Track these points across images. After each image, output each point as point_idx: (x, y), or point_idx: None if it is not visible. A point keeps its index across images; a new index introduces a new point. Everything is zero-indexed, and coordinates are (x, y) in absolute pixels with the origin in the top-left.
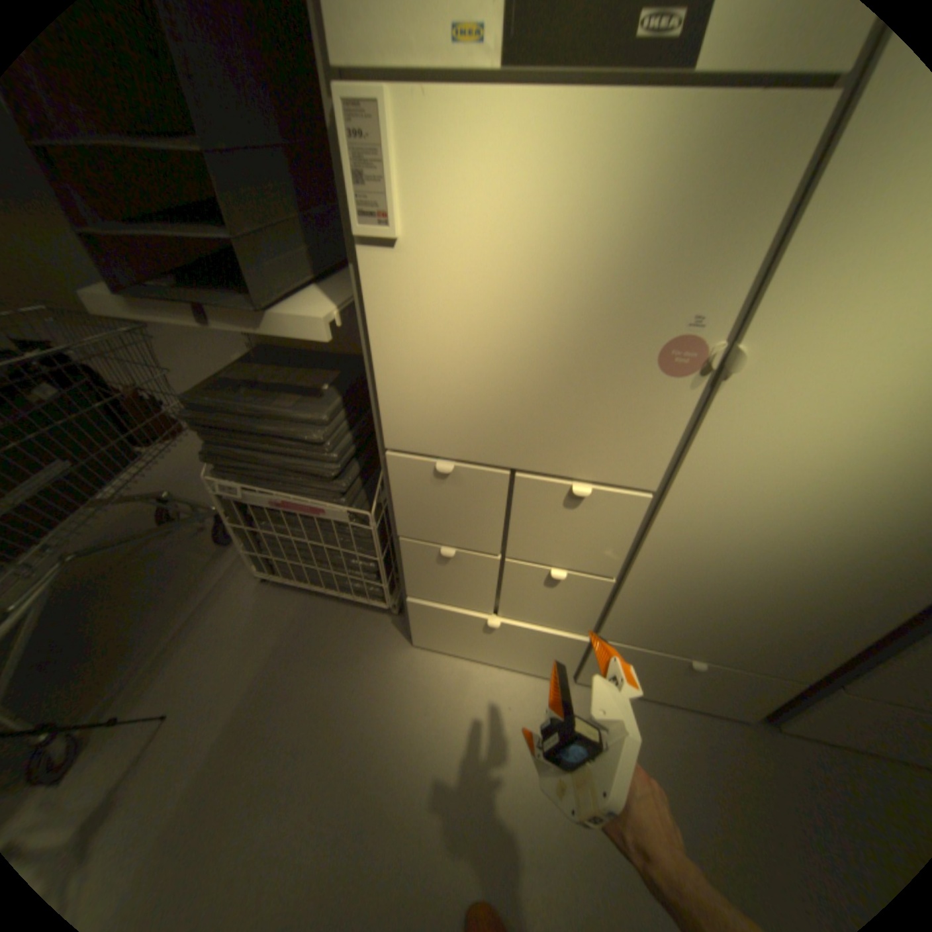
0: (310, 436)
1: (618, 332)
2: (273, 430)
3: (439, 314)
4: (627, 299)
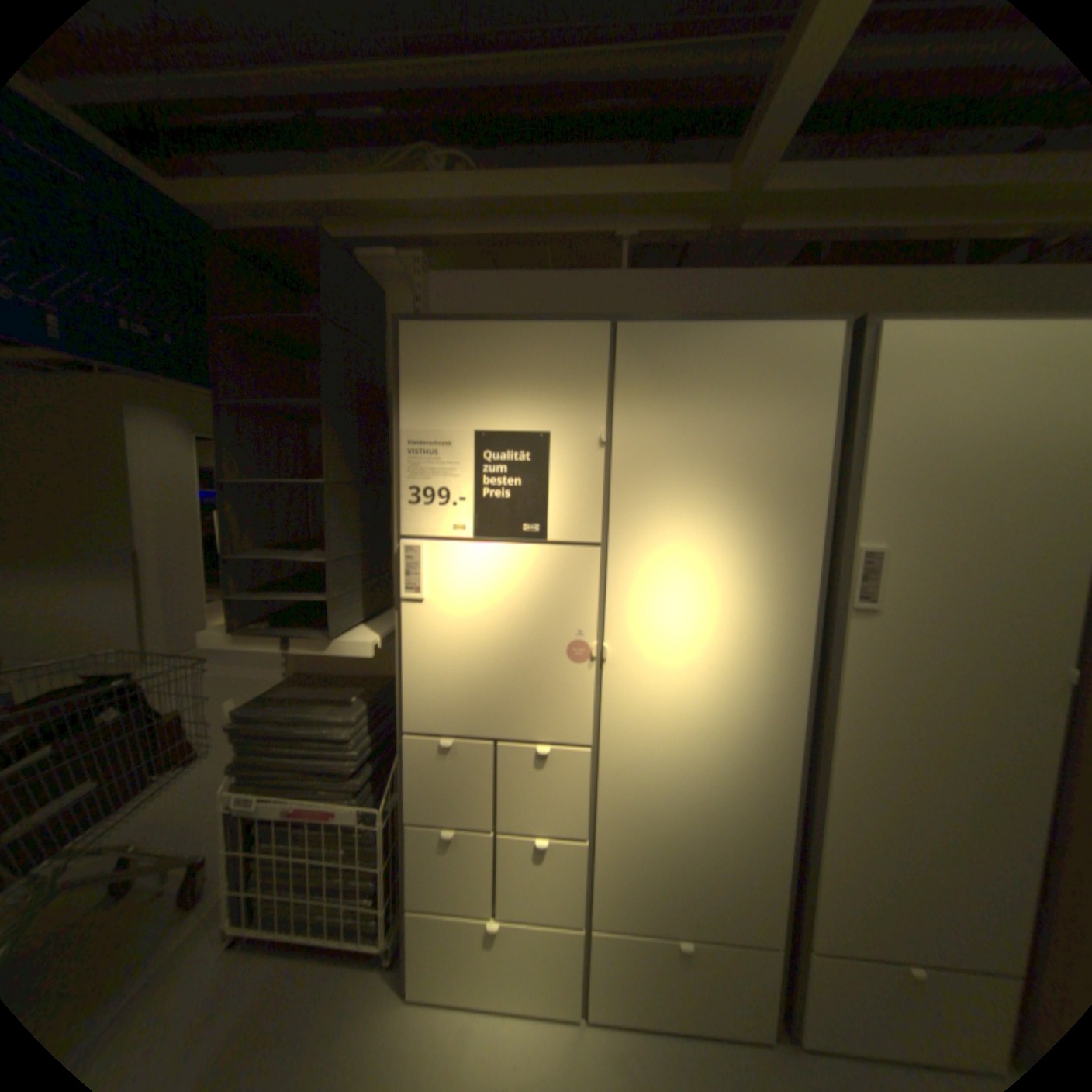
0: (337, 736)
1: (543, 641)
2: (306, 734)
3: (445, 636)
4: (543, 624)
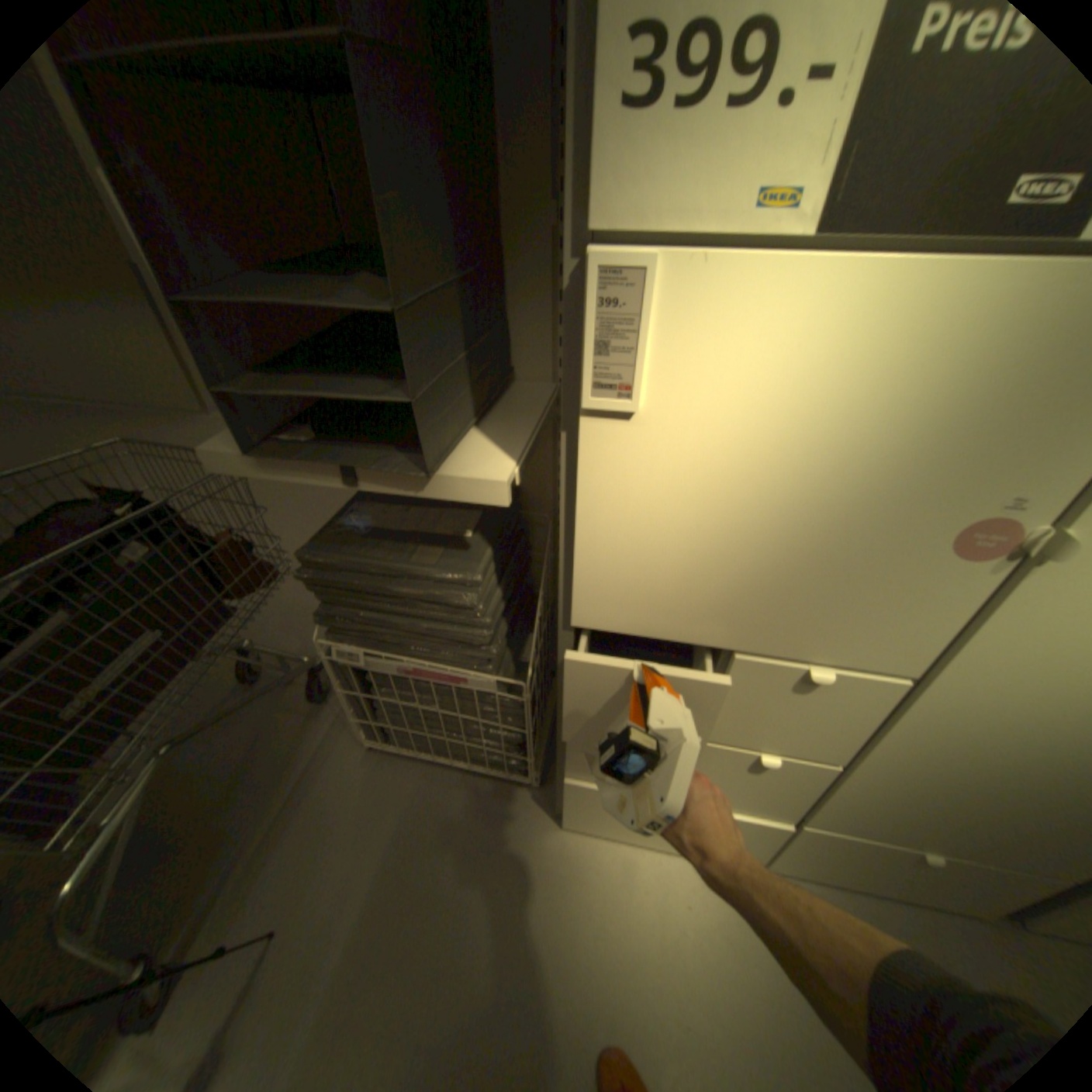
0: (458, 599)
1: (908, 513)
2: (411, 592)
3: (673, 489)
4: (929, 478)
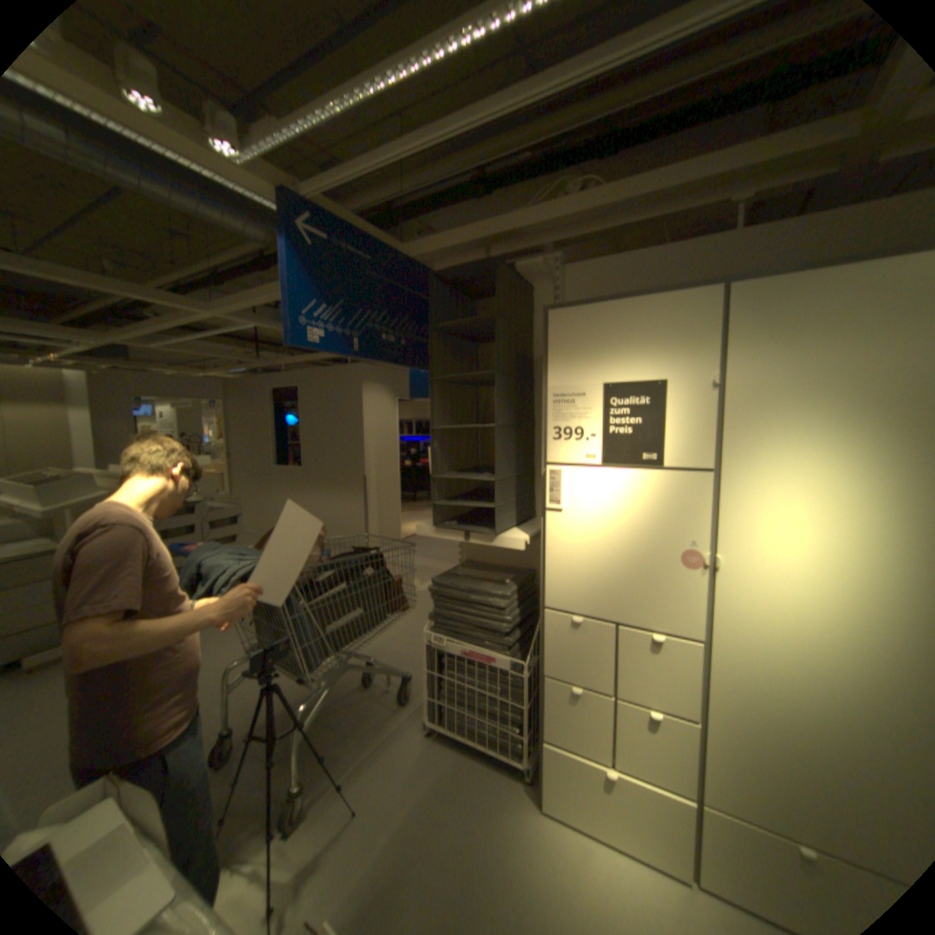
0: (498, 605)
1: (659, 548)
2: (478, 600)
3: (578, 538)
4: (660, 534)
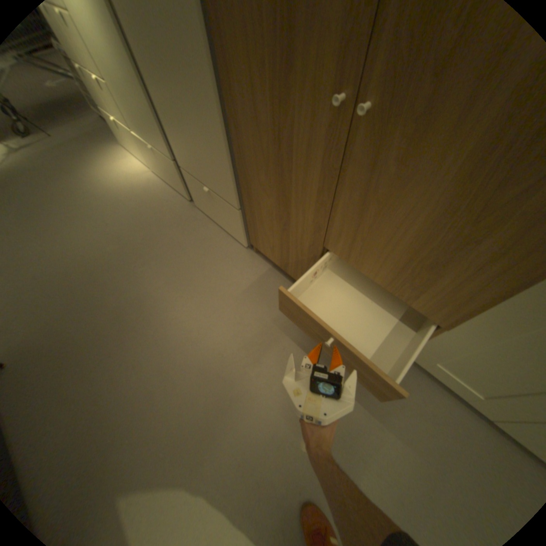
0: None
1: None
2: None
3: None
4: None
